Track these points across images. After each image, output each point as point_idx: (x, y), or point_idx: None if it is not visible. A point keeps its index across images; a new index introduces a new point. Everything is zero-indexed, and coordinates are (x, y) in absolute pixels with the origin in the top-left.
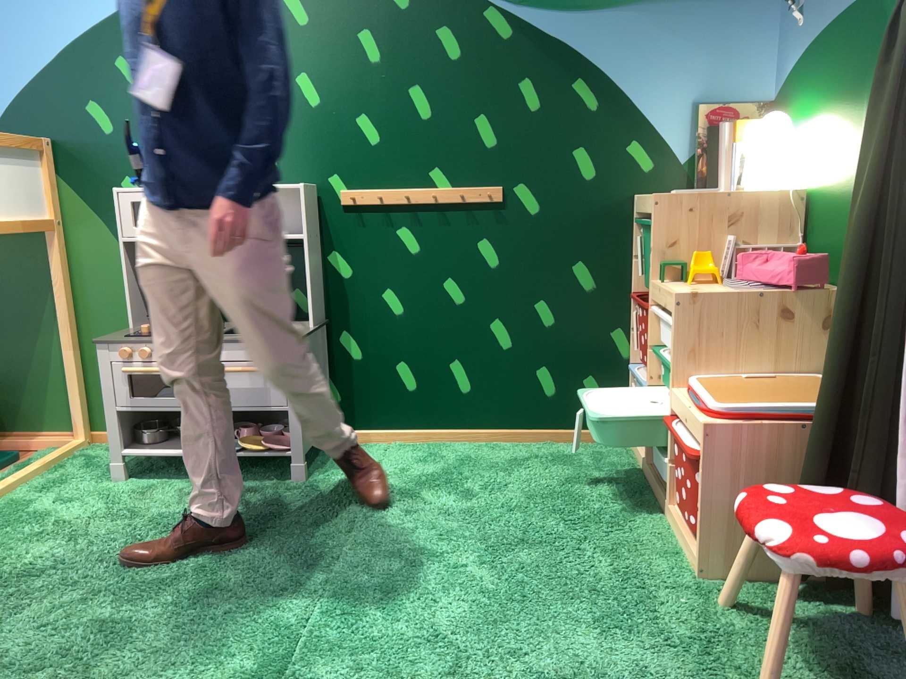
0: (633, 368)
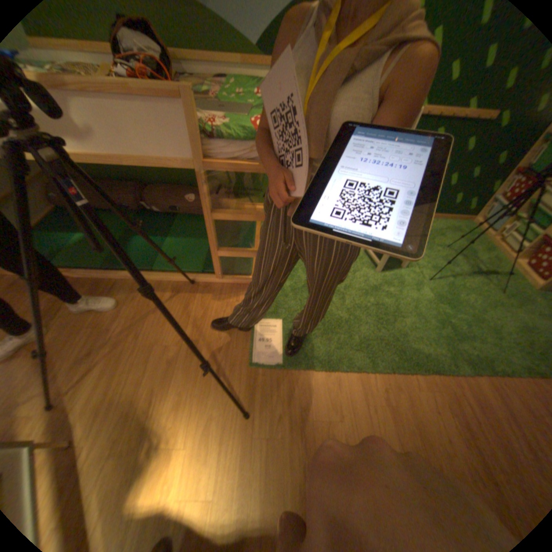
0: (495, 198)
